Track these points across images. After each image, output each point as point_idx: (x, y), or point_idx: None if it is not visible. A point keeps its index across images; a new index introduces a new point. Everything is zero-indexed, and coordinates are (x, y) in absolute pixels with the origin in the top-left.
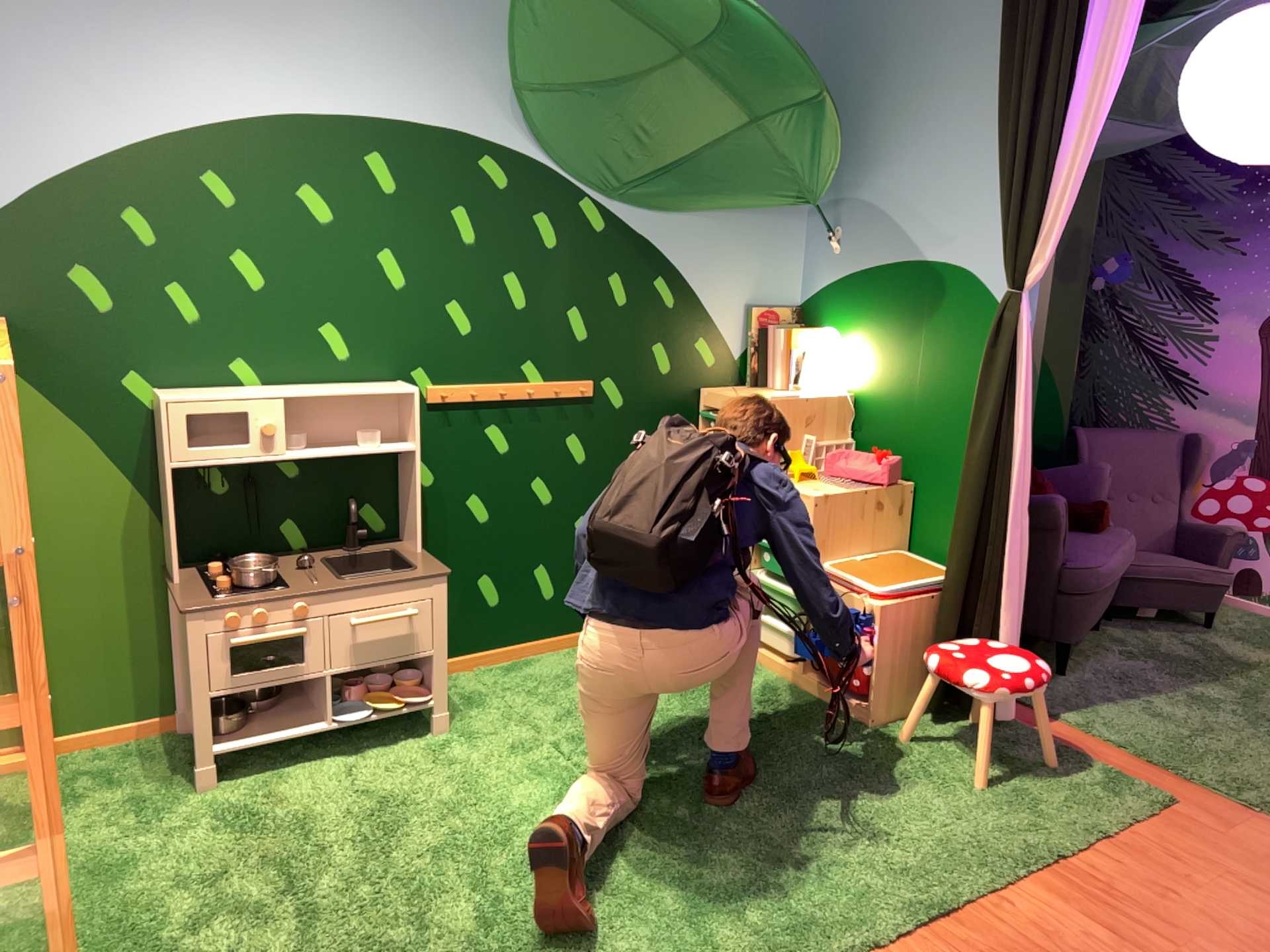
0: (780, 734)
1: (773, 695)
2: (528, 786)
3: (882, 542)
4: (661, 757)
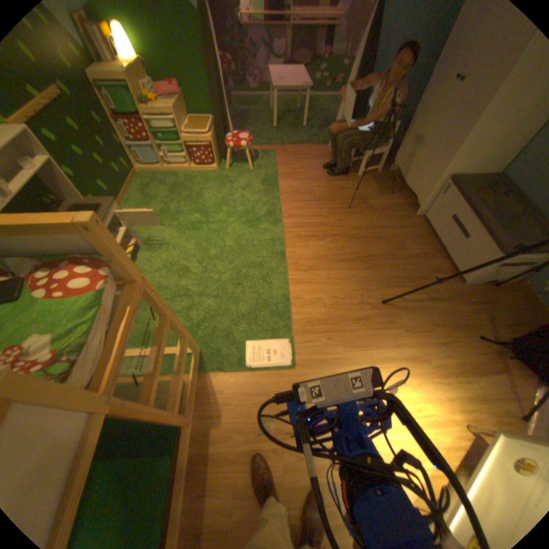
0: (208, 186)
1: (191, 178)
2: (187, 238)
3: (185, 115)
4: (199, 209)
